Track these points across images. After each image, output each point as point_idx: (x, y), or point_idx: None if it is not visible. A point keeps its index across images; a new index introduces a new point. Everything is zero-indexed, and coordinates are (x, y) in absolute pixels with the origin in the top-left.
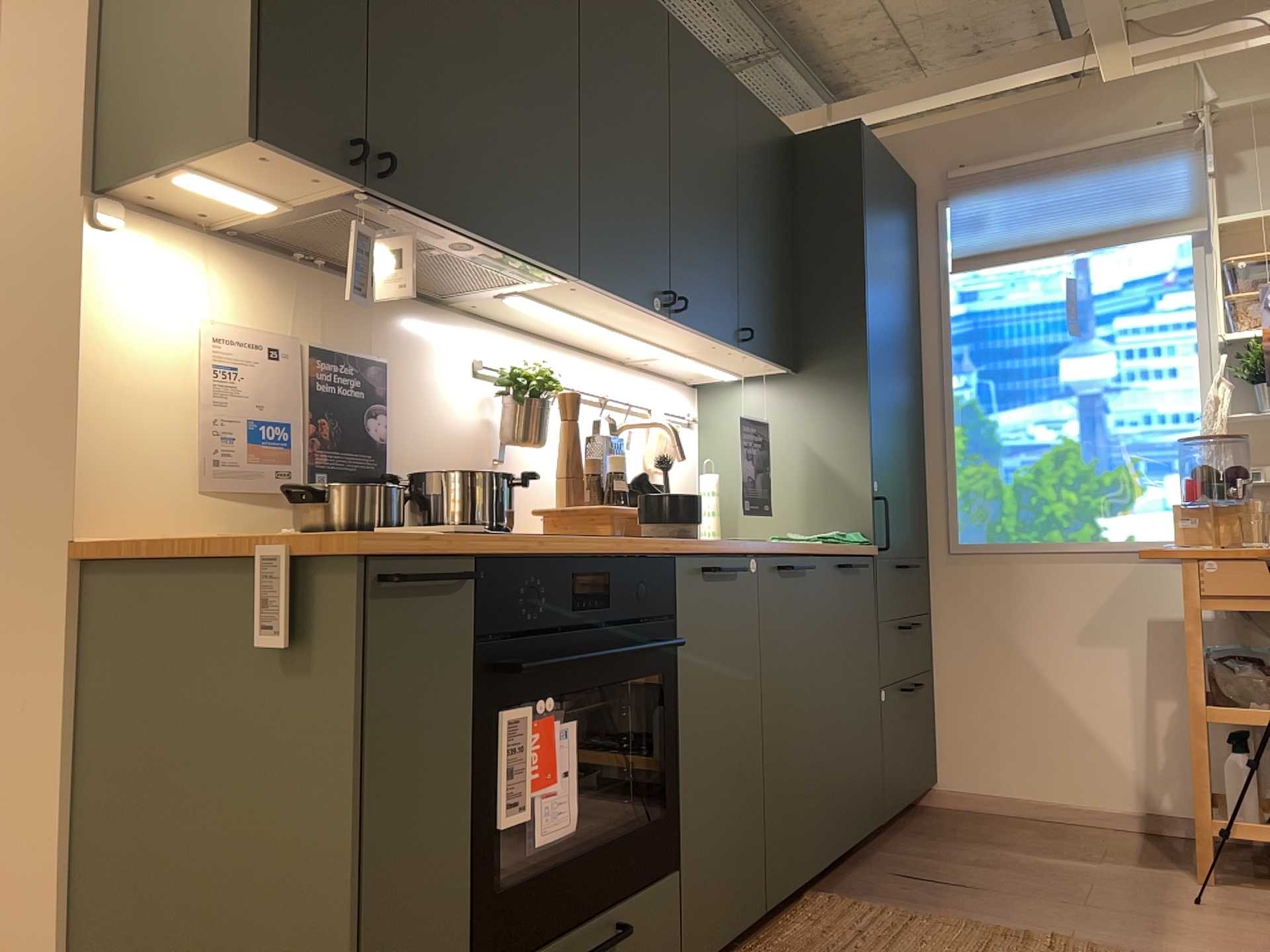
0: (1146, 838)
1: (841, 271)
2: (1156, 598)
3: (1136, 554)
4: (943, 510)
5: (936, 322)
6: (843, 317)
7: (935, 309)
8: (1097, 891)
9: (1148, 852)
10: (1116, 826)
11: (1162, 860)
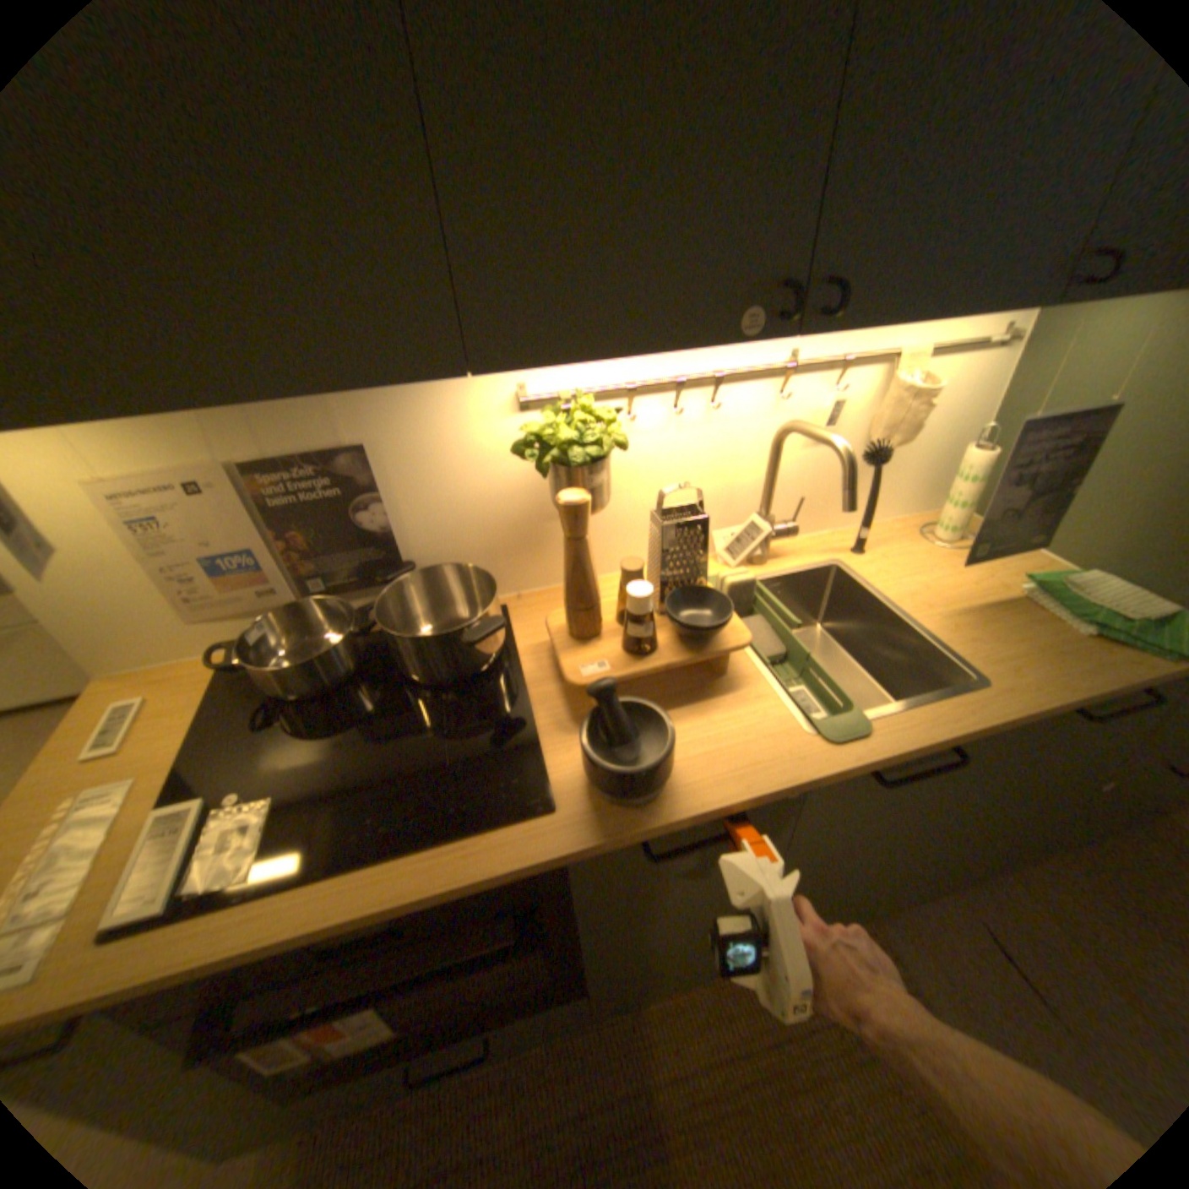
0: None
1: None
2: None
3: None
4: None
5: None
6: None
7: None
8: None
9: None
10: None
11: None
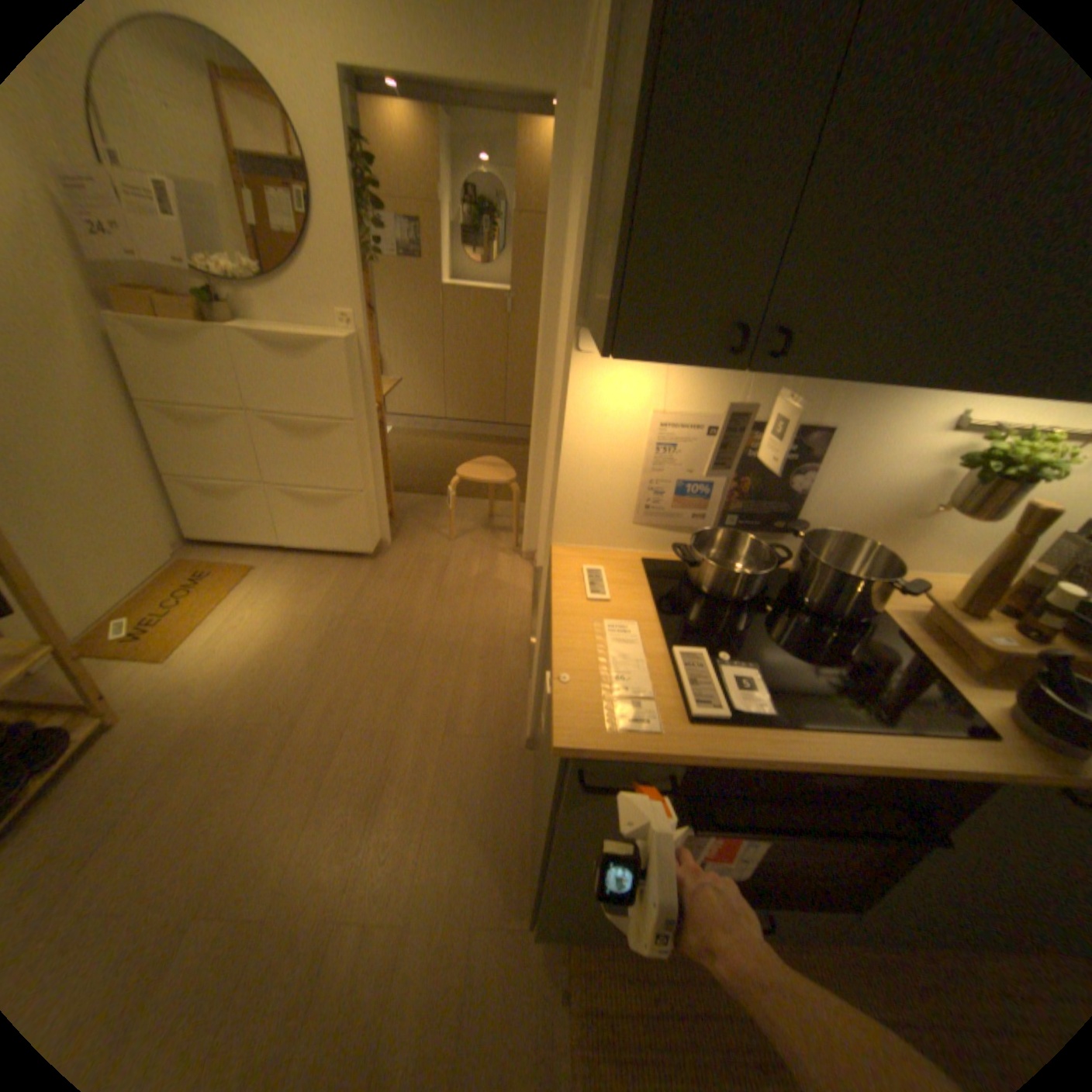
0: None
1: None
2: None
3: None
4: None
5: None
6: None
7: None
8: None
9: None
10: None
11: None
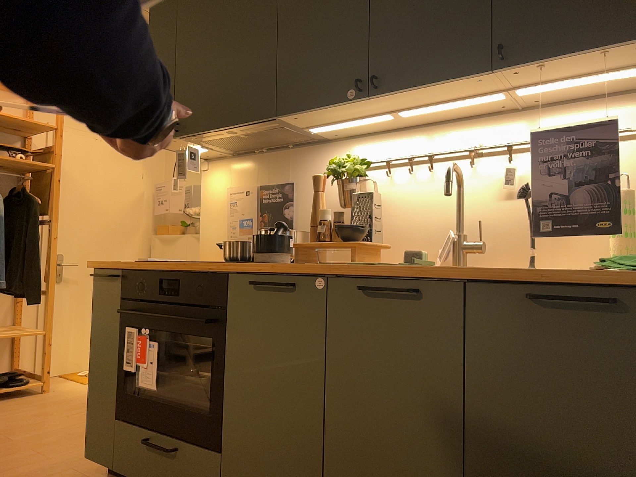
0: None
1: None
2: None
3: None
4: None
5: None
6: None
7: None
8: None
9: None
10: None
11: None
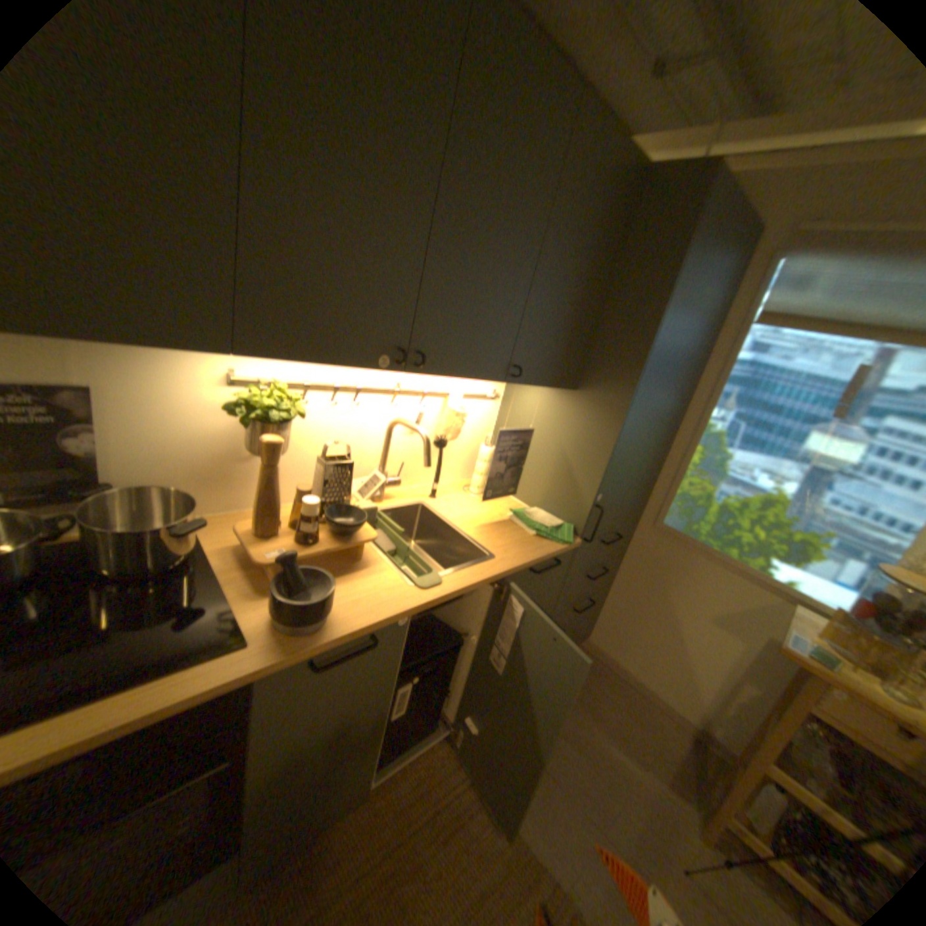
0: (693, 749)
1: (641, 317)
2: (788, 631)
3: (791, 598)
4: (663, 497)
5: (723, 359)
6: (626, 359)
7: (728, 348)
8: (624, 818)
9: (686, 772)
10: (680, 726)
11: (690, 788)
